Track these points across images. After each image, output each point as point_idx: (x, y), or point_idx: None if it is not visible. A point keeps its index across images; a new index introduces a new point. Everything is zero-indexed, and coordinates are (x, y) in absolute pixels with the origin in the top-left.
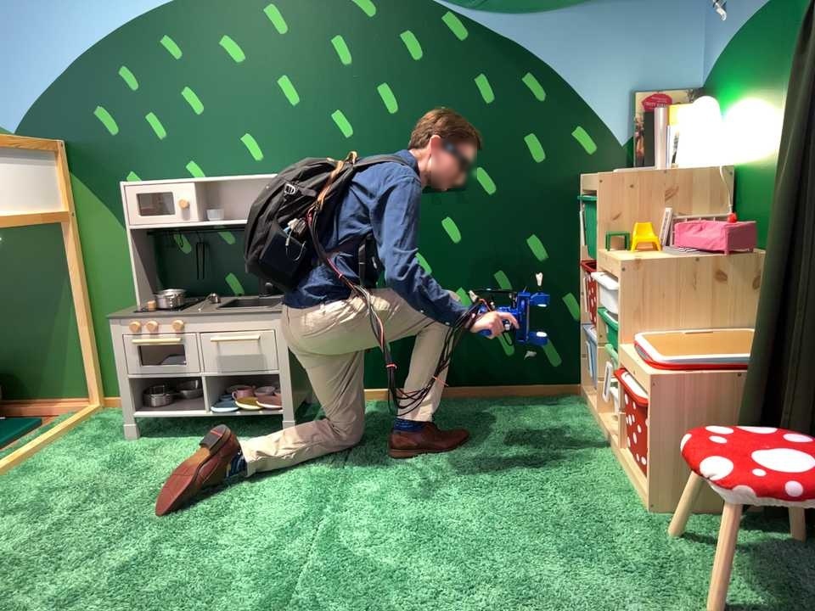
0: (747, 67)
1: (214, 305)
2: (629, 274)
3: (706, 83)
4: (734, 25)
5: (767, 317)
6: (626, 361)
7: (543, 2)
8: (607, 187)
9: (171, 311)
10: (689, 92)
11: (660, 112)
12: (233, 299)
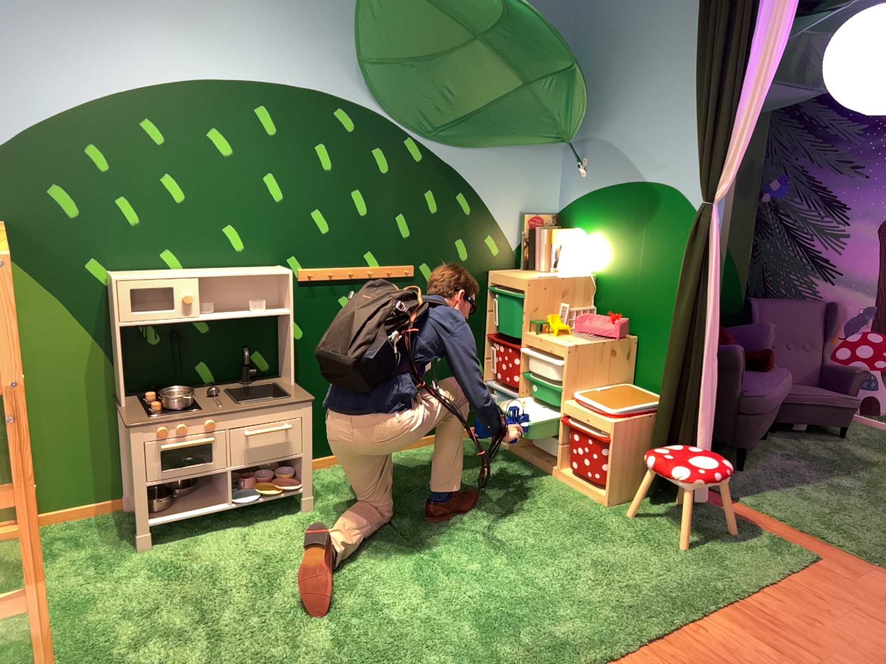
0: (604, 218)
1: (225, 396)
2: (569, 354)
3: (561, 214)
4: (591, 187)
5: (667, 382)
6: (571, 411)
7: (474, 145)
8: (530, 289)
9: (194, 409)
10: (550, 218)
11: (540, 232)
12: (227, 388)
